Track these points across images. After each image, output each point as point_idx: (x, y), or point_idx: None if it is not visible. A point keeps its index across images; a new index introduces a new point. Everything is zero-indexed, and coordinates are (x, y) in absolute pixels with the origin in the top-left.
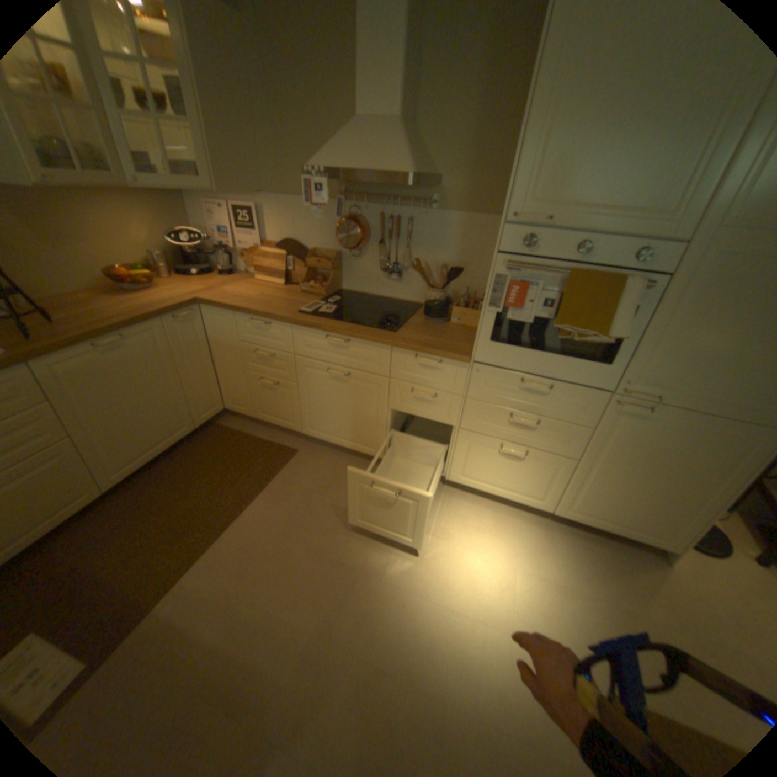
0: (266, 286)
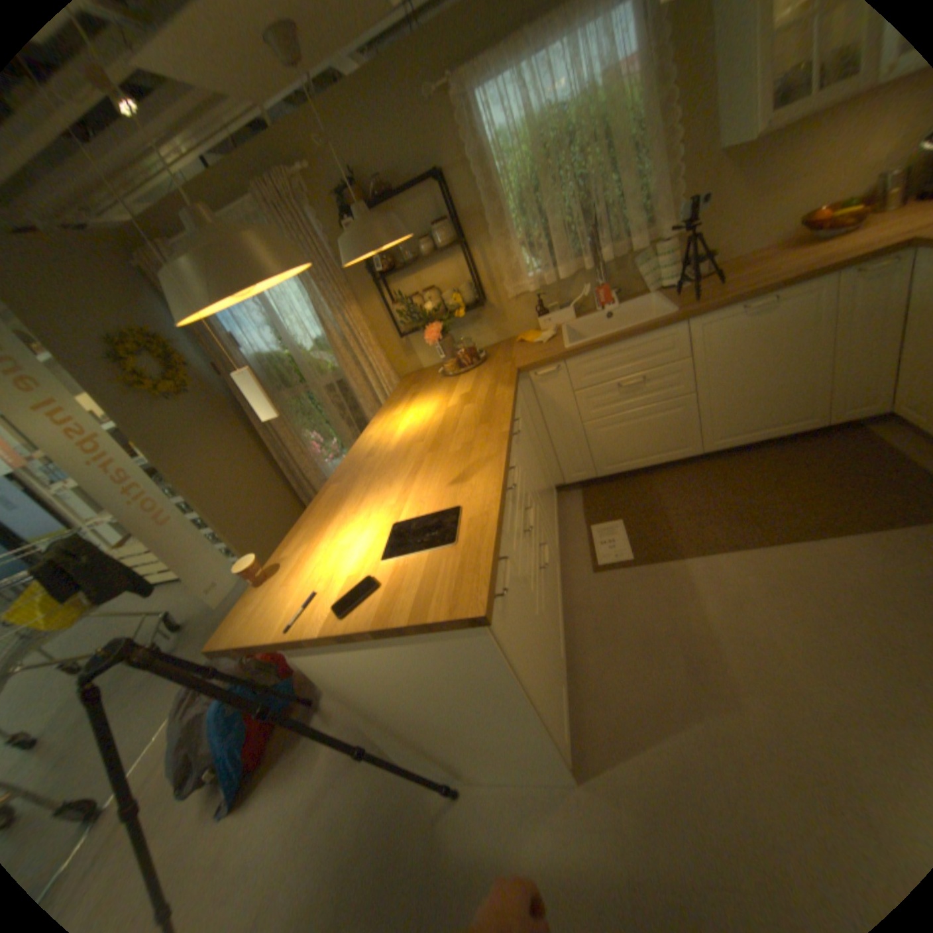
0: None
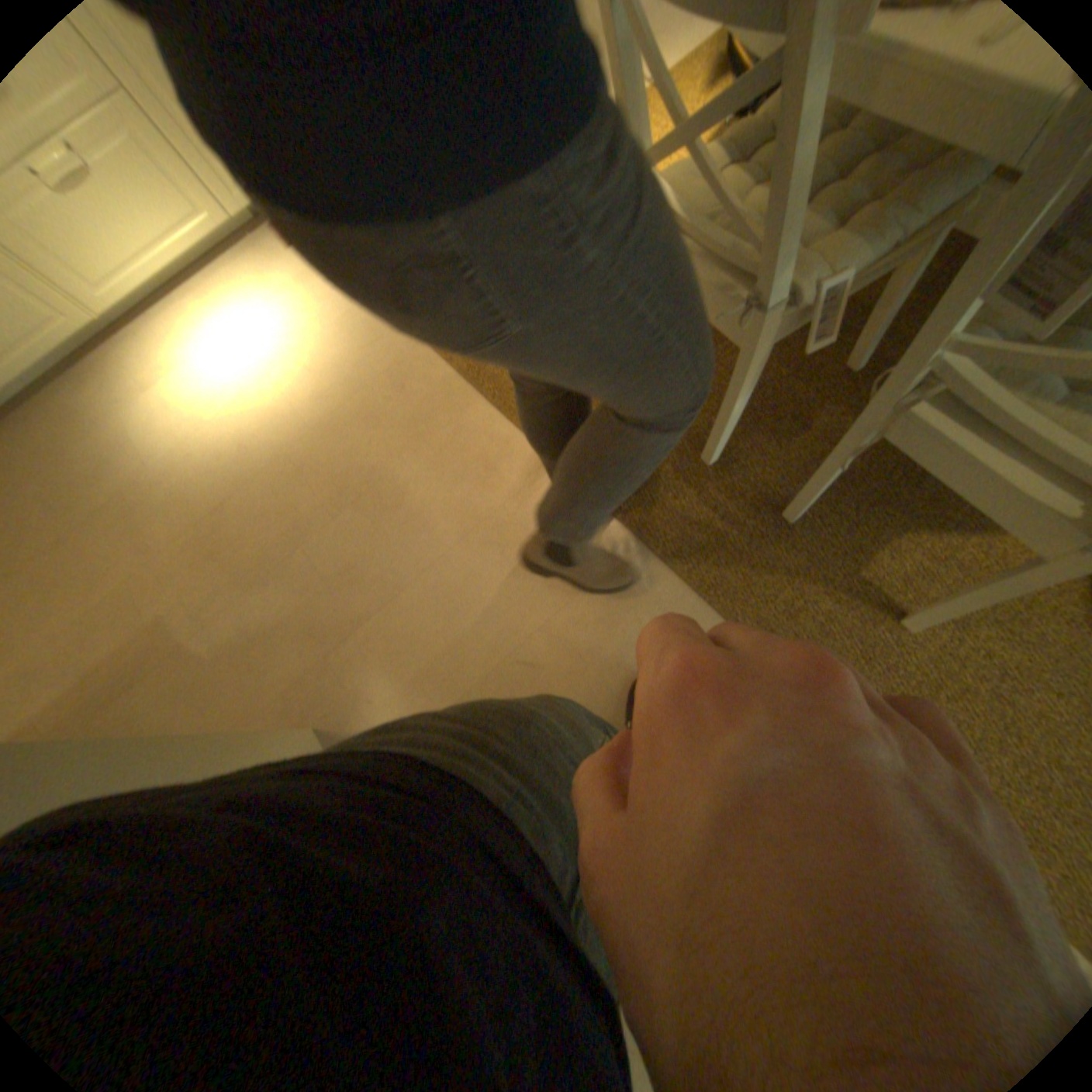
0: None
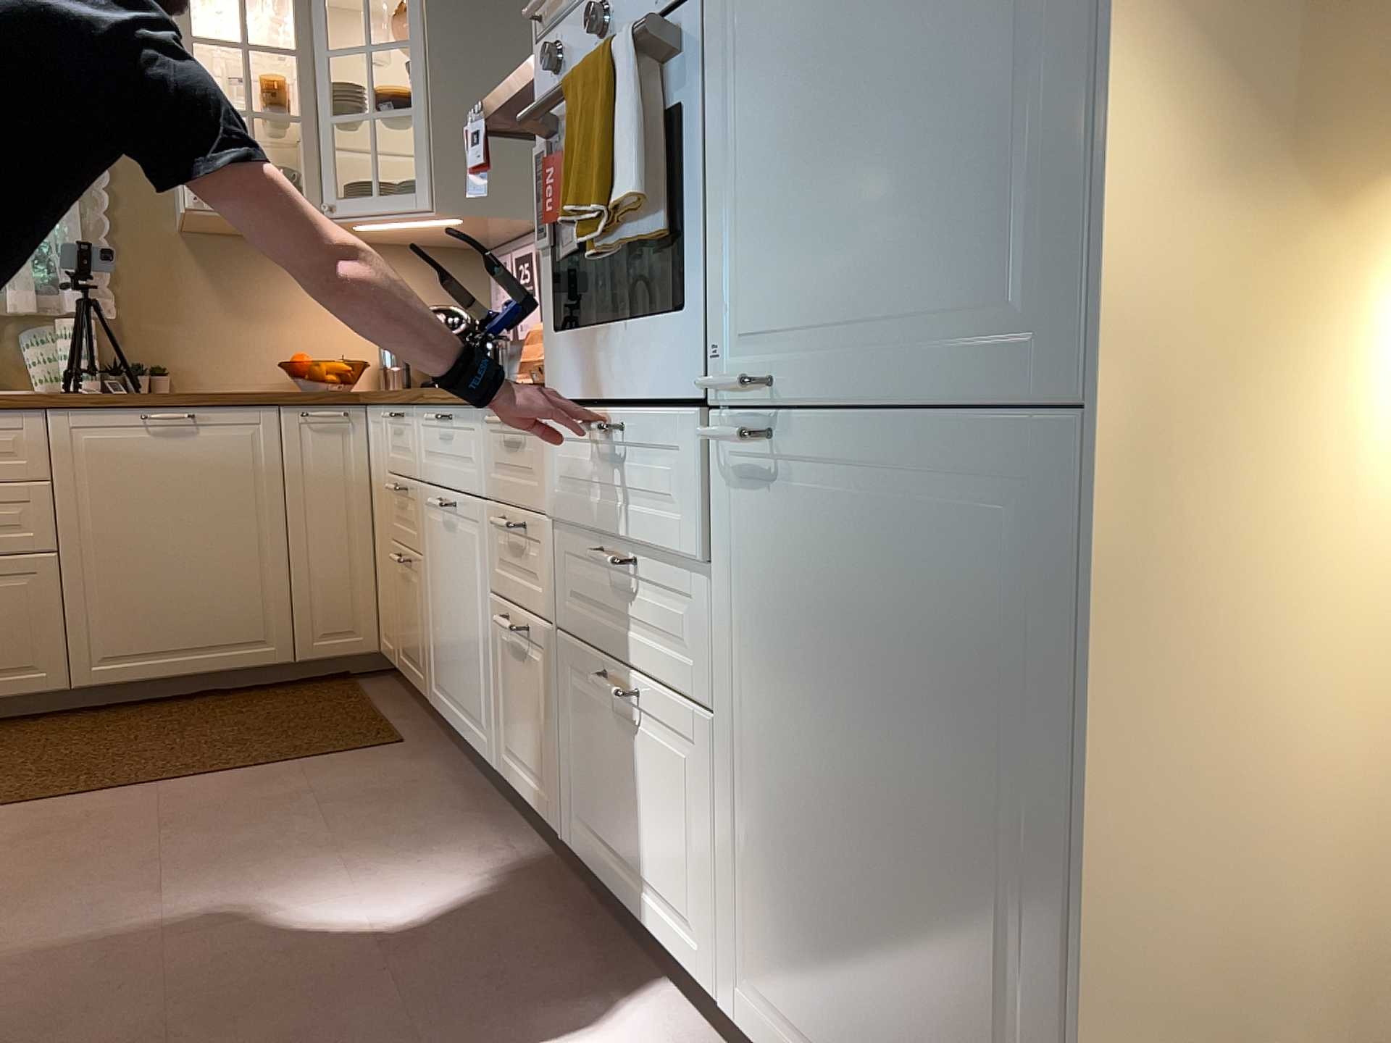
0: None
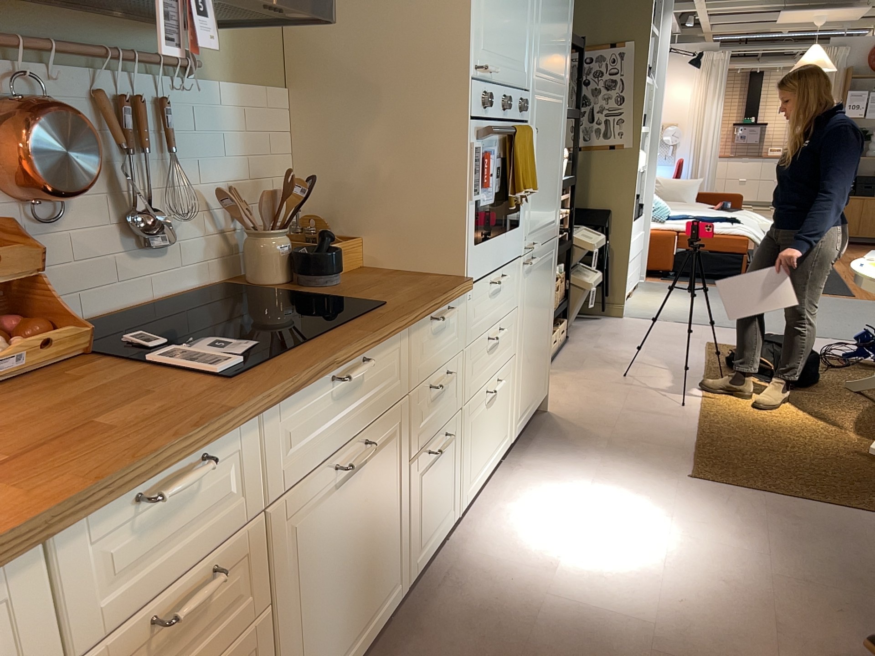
0: None
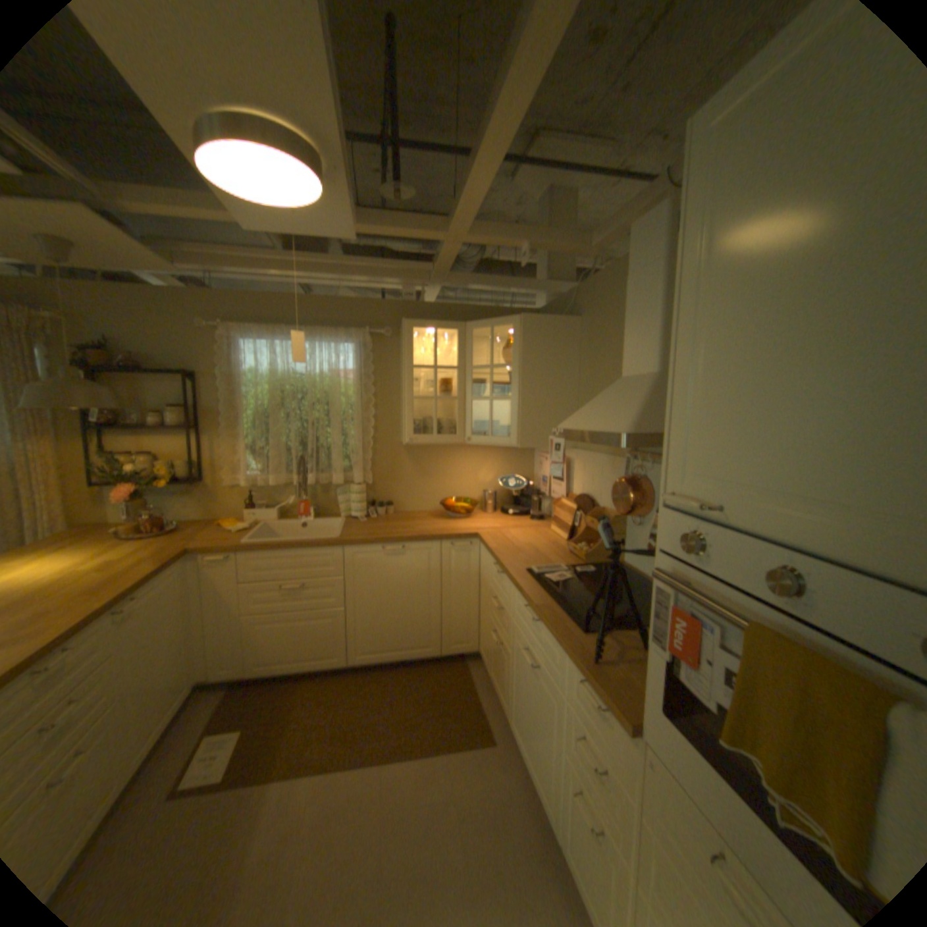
0: (549, 538)
